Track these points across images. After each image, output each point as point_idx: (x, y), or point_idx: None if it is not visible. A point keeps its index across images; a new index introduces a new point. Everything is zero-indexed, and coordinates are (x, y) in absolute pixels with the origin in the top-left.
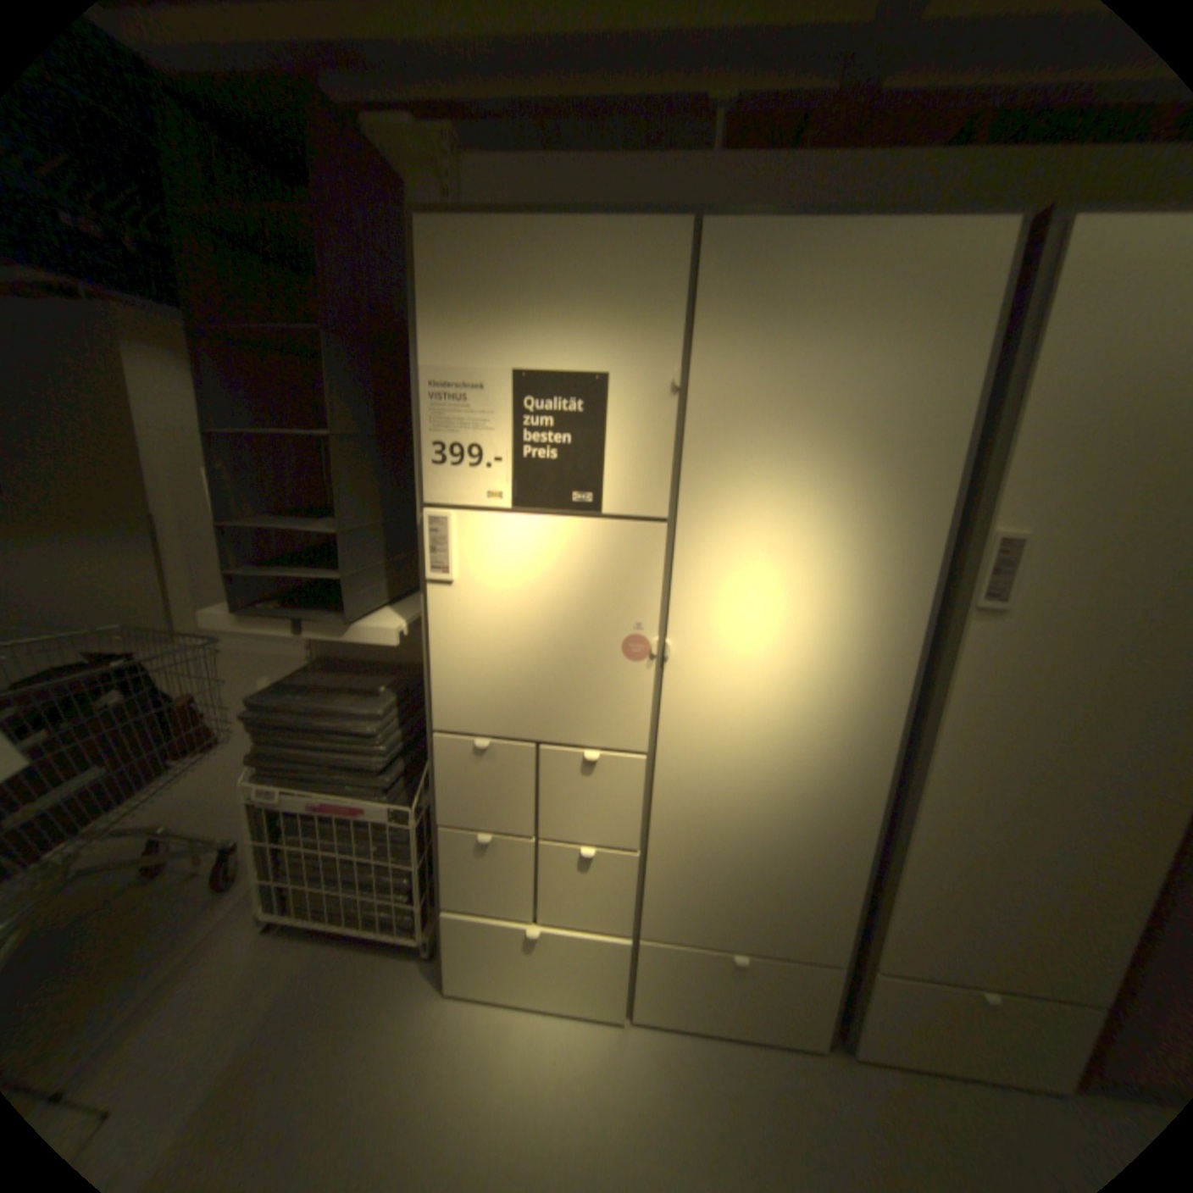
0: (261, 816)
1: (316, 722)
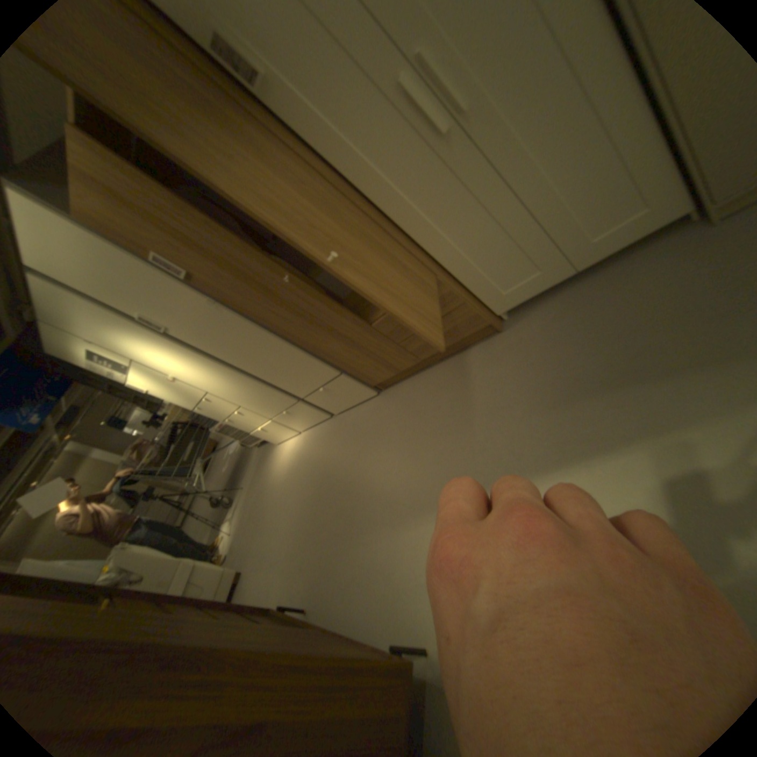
0: (221, 432)
1: (196, 415)
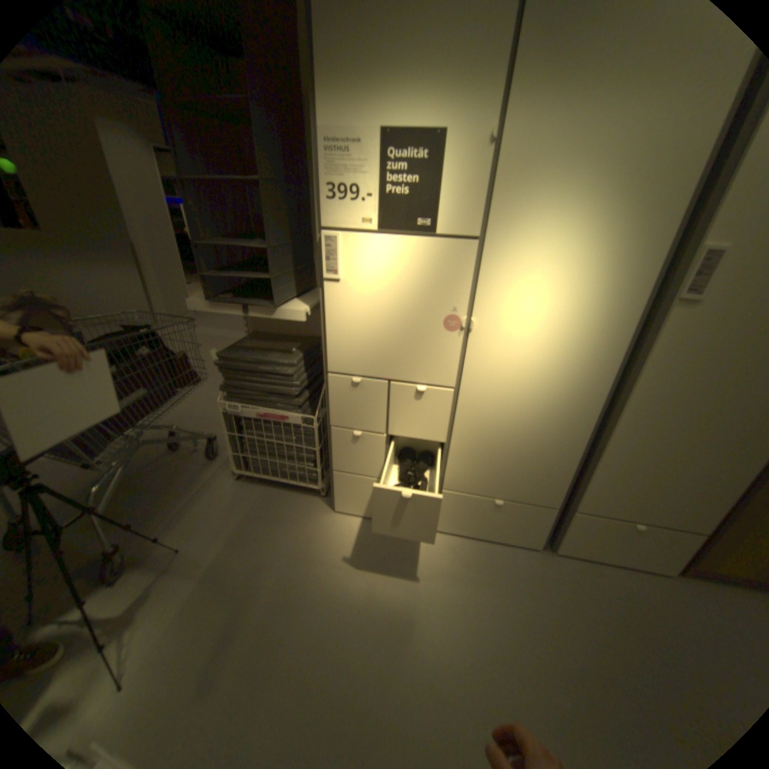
0: (231, 419)
1: (259, 368)
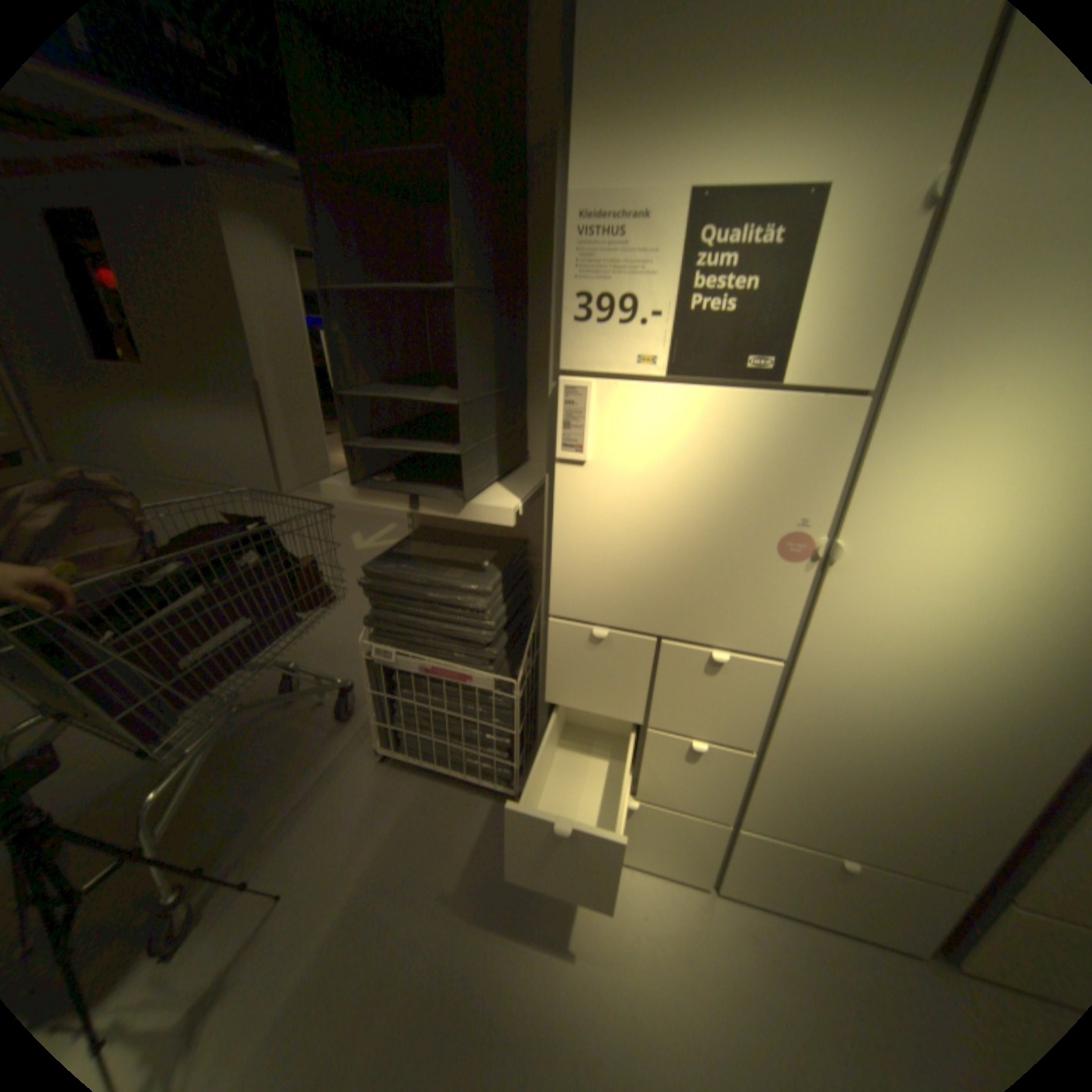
0: (378, 670)
1: (428, 593)
